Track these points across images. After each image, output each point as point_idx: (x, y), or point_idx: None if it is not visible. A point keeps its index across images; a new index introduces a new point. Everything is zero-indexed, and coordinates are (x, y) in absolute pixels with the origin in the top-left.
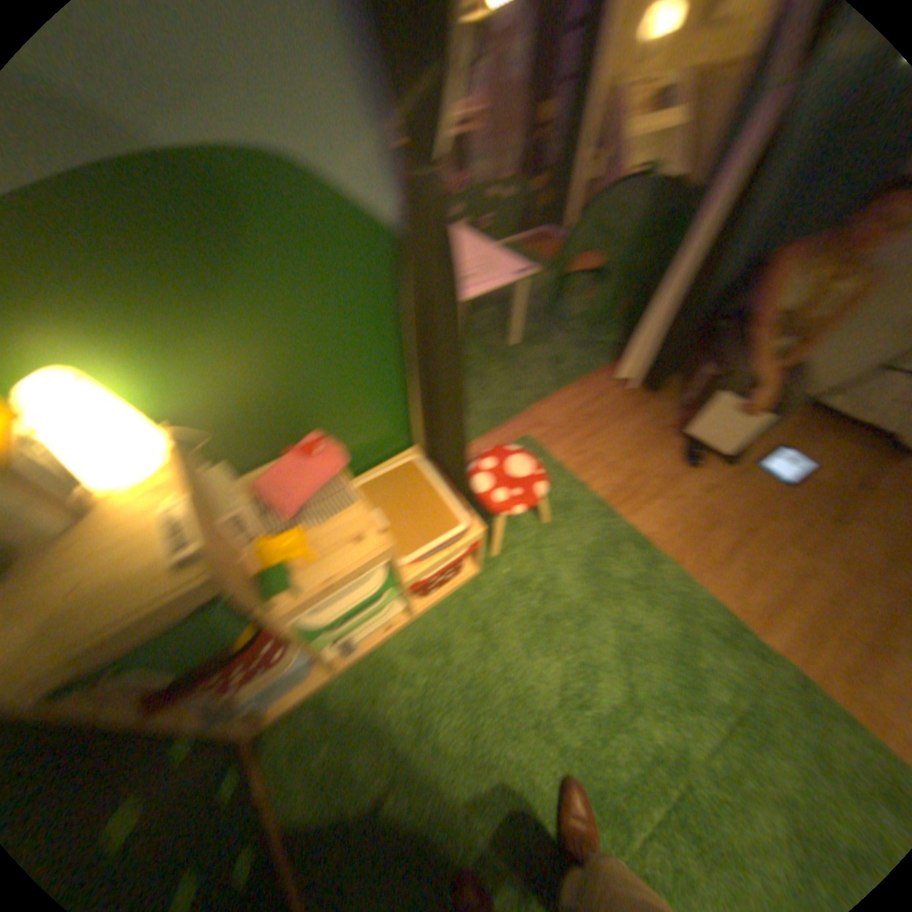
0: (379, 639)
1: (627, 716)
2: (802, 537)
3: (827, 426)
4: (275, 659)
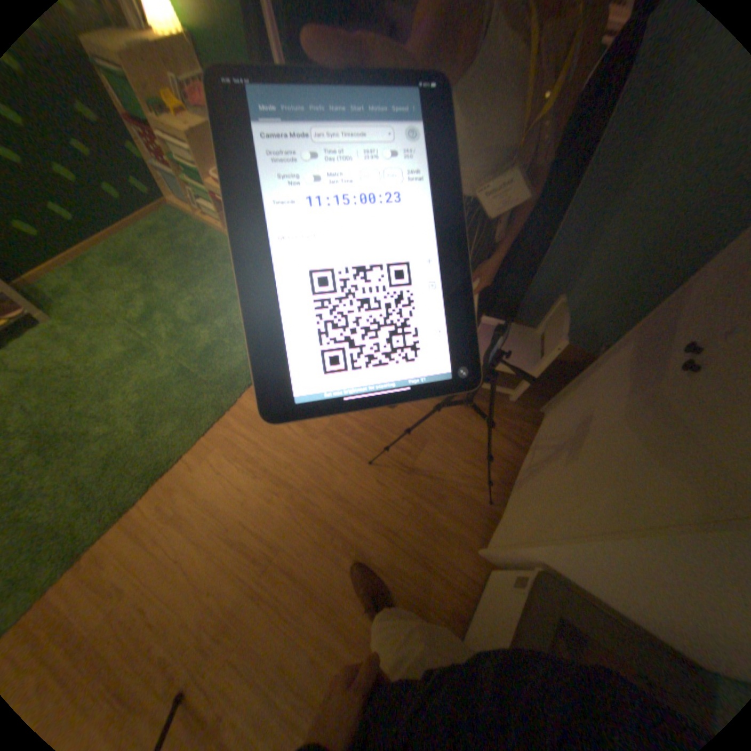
0: (209, 224)
1: (187, 323)
2: (342, 433)
3: (508, 482)
4: (160, 157)
